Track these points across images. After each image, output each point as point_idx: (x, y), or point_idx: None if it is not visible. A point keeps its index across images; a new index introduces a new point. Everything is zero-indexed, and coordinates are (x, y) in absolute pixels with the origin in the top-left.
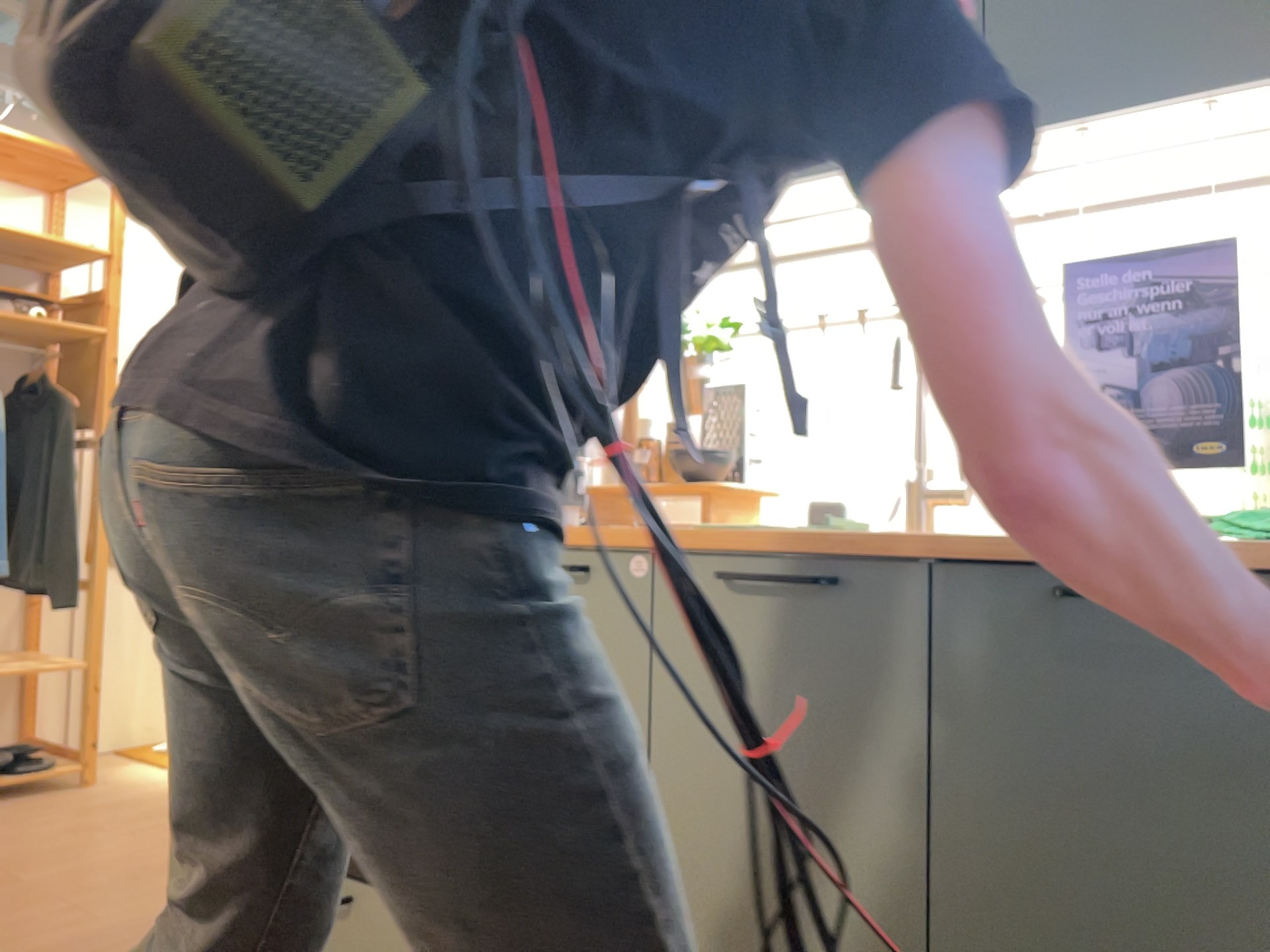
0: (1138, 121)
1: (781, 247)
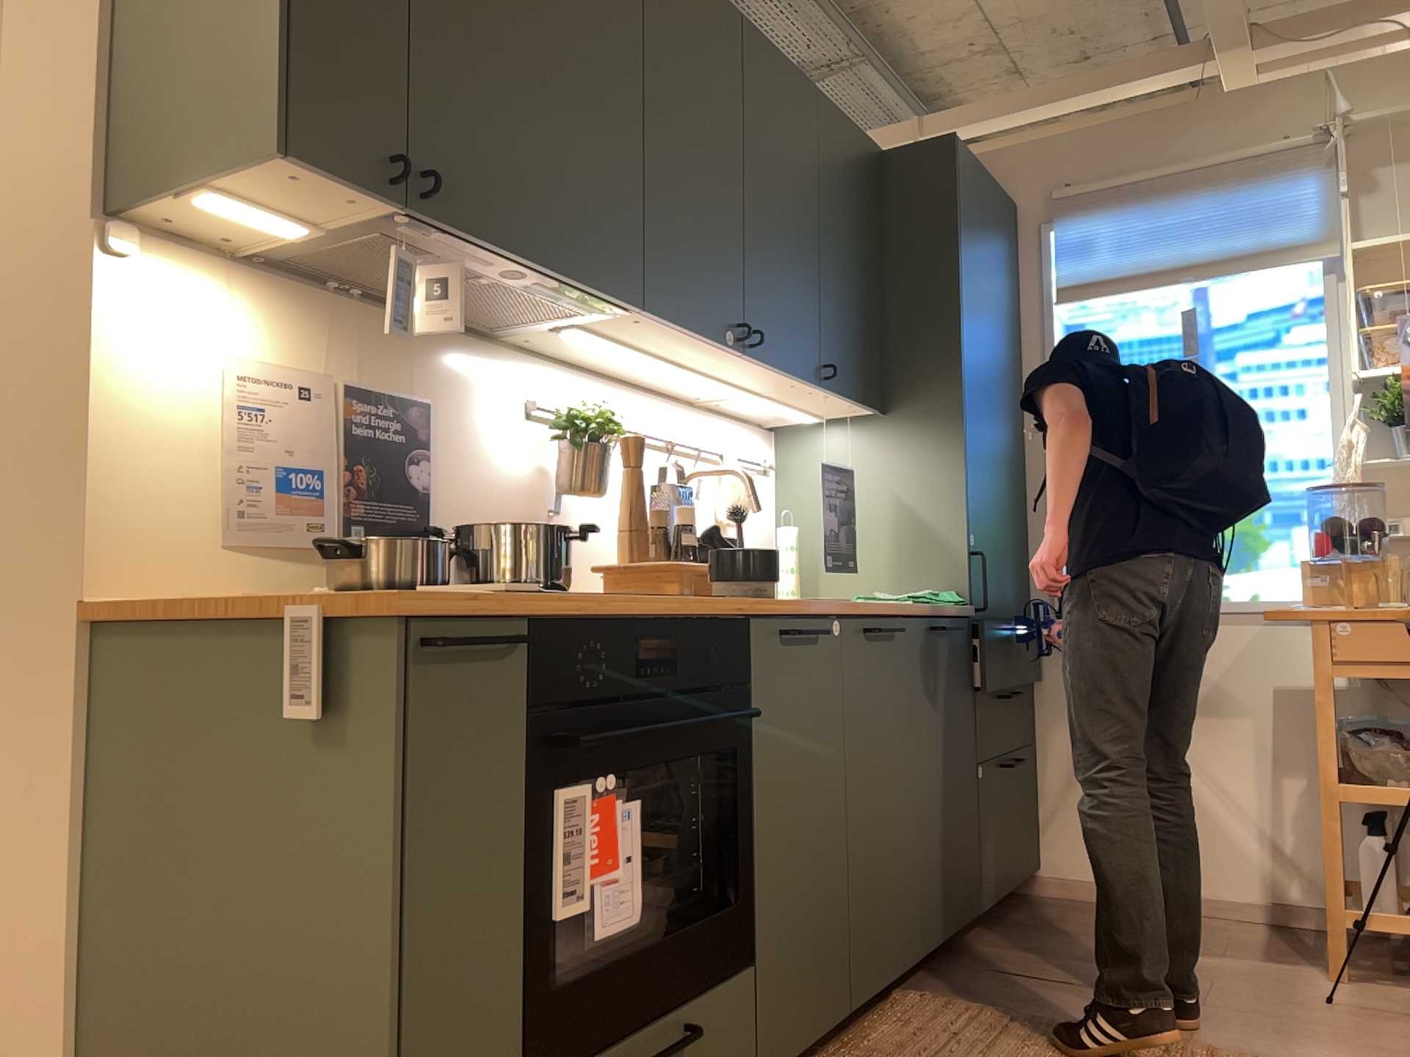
0: (837, 399)
1: (607, 361)
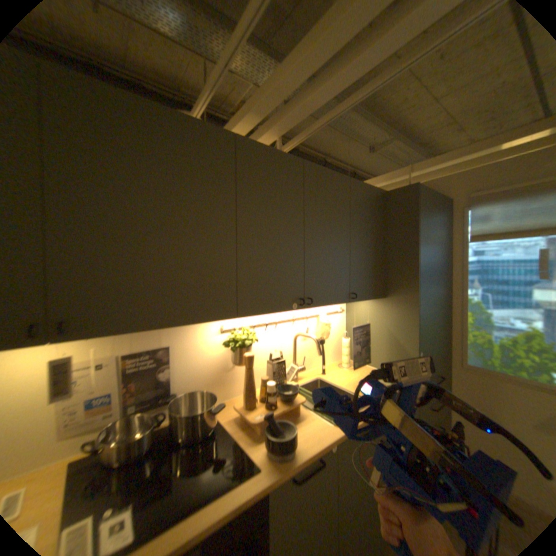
0: (360, 300)
1: None
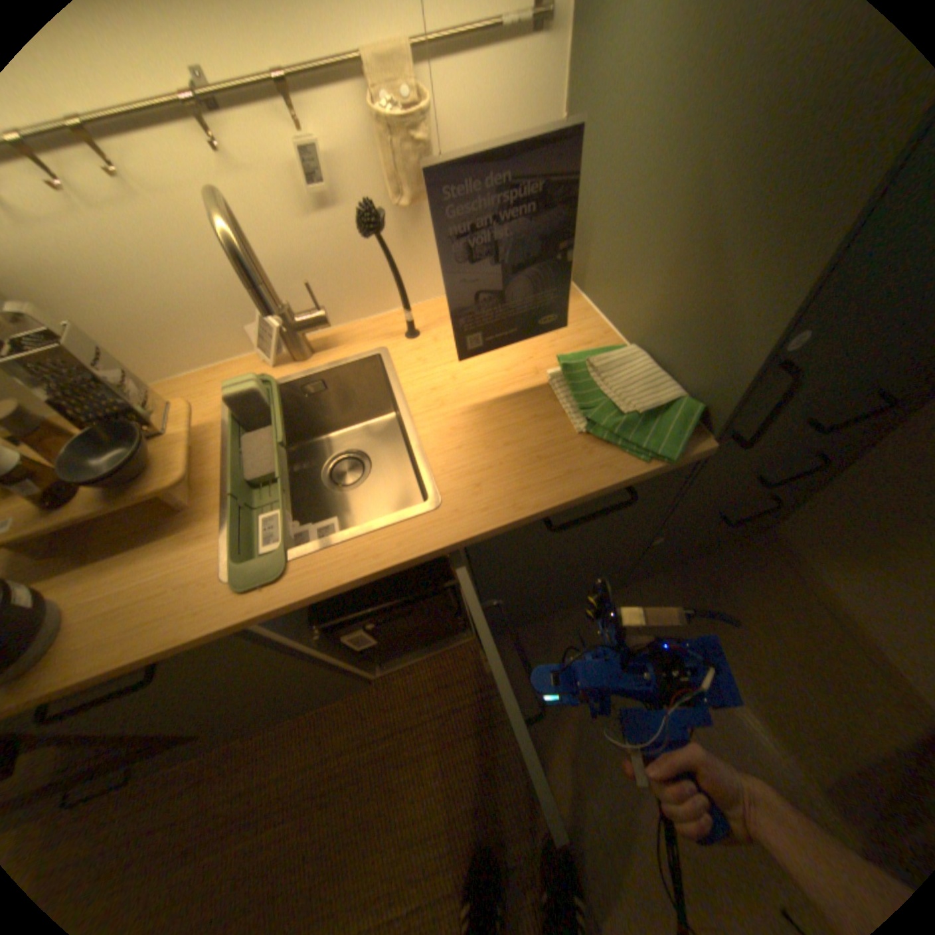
0: None
1: None
